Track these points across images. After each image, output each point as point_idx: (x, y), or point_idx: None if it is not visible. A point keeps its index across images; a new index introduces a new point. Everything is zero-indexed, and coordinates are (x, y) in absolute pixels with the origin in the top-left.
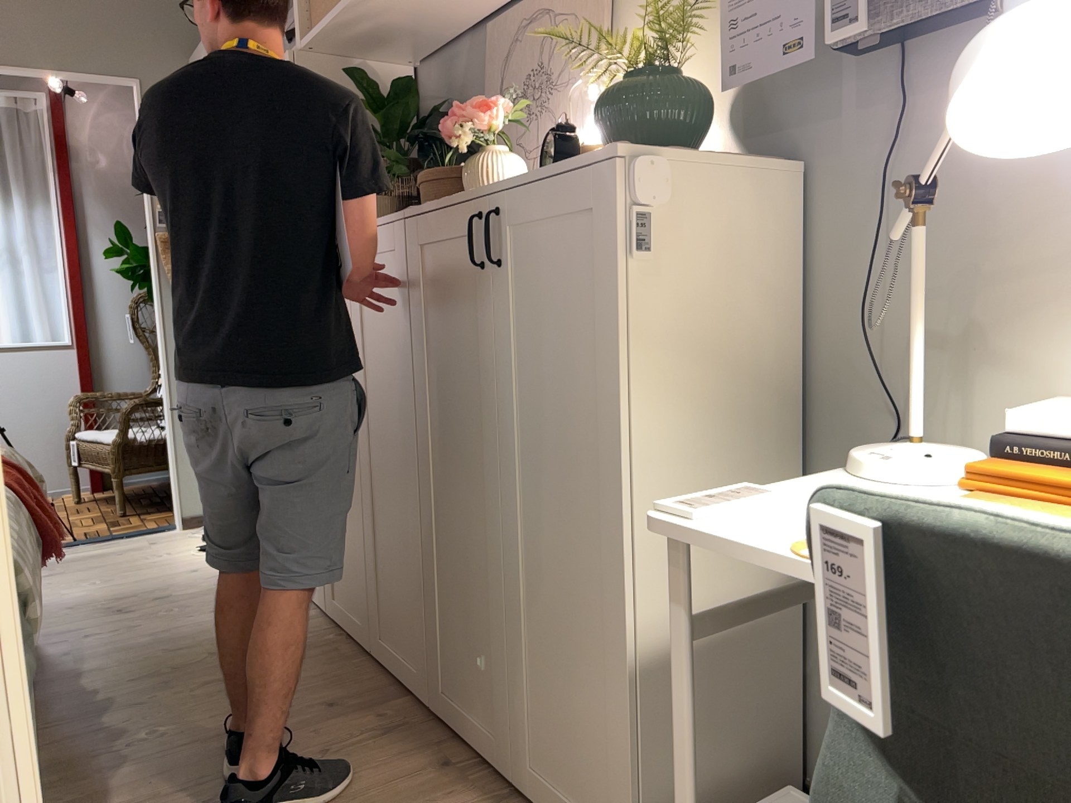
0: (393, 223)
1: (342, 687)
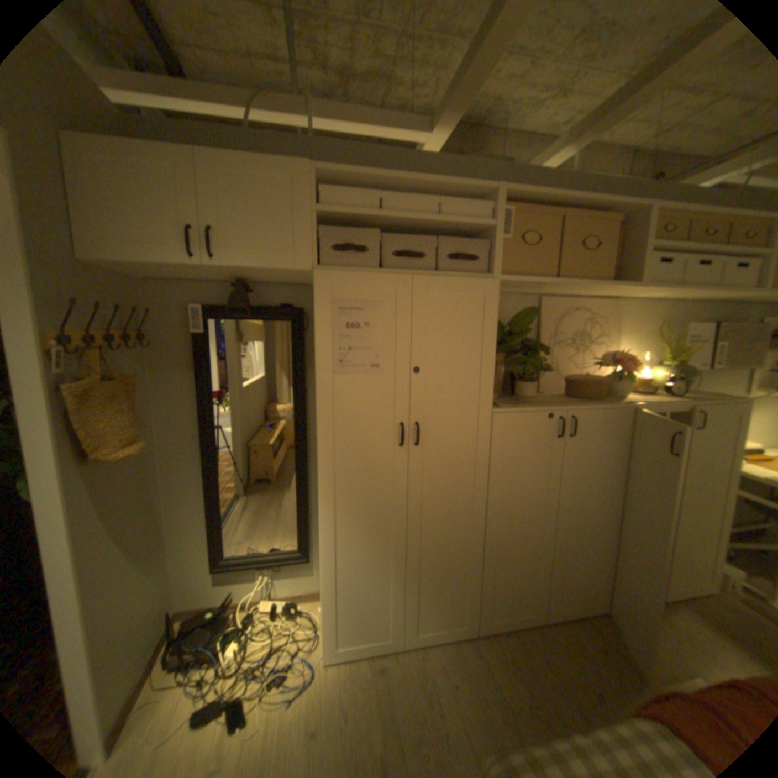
0: (626, 409)
1: (578, 644)
